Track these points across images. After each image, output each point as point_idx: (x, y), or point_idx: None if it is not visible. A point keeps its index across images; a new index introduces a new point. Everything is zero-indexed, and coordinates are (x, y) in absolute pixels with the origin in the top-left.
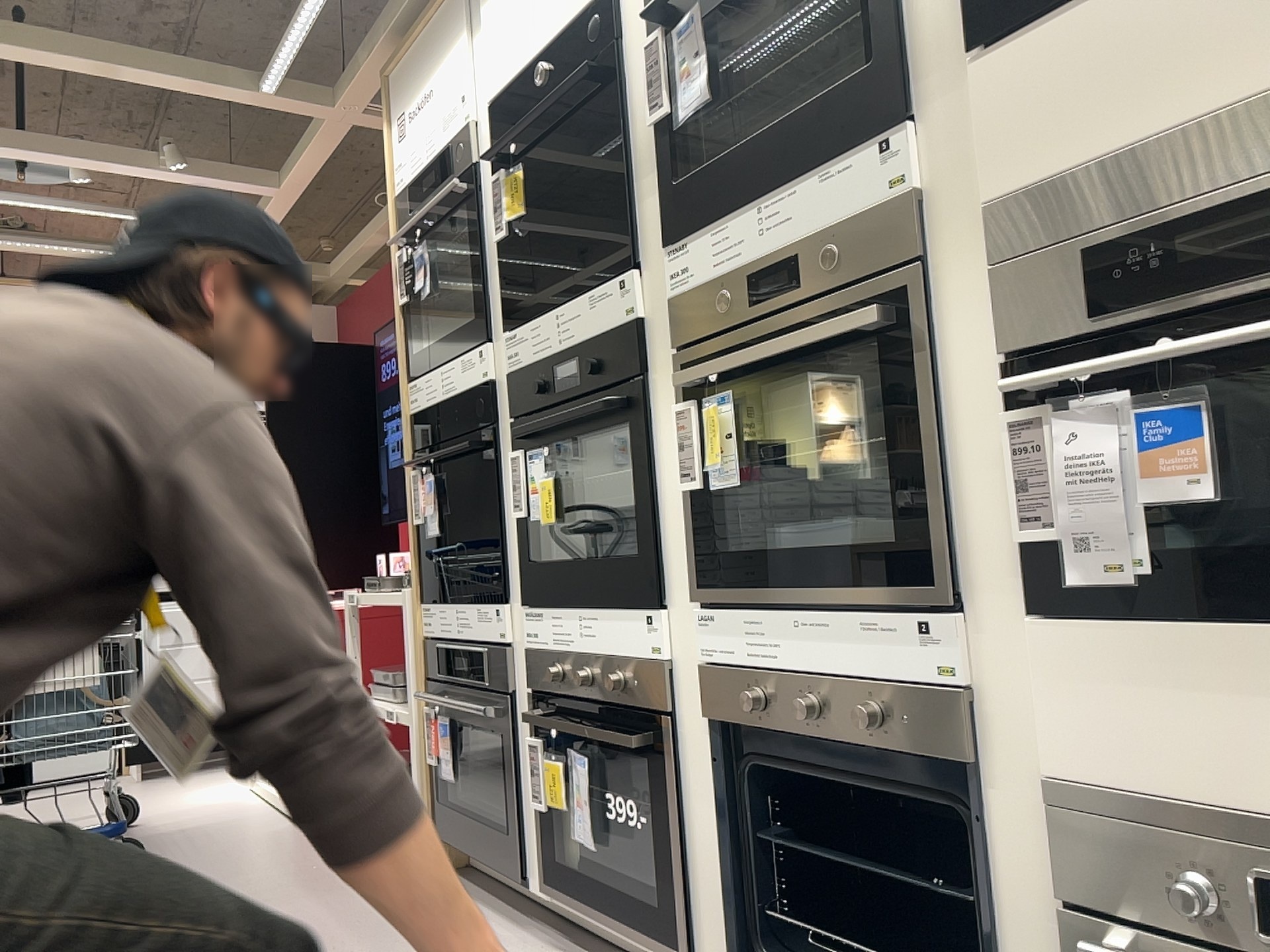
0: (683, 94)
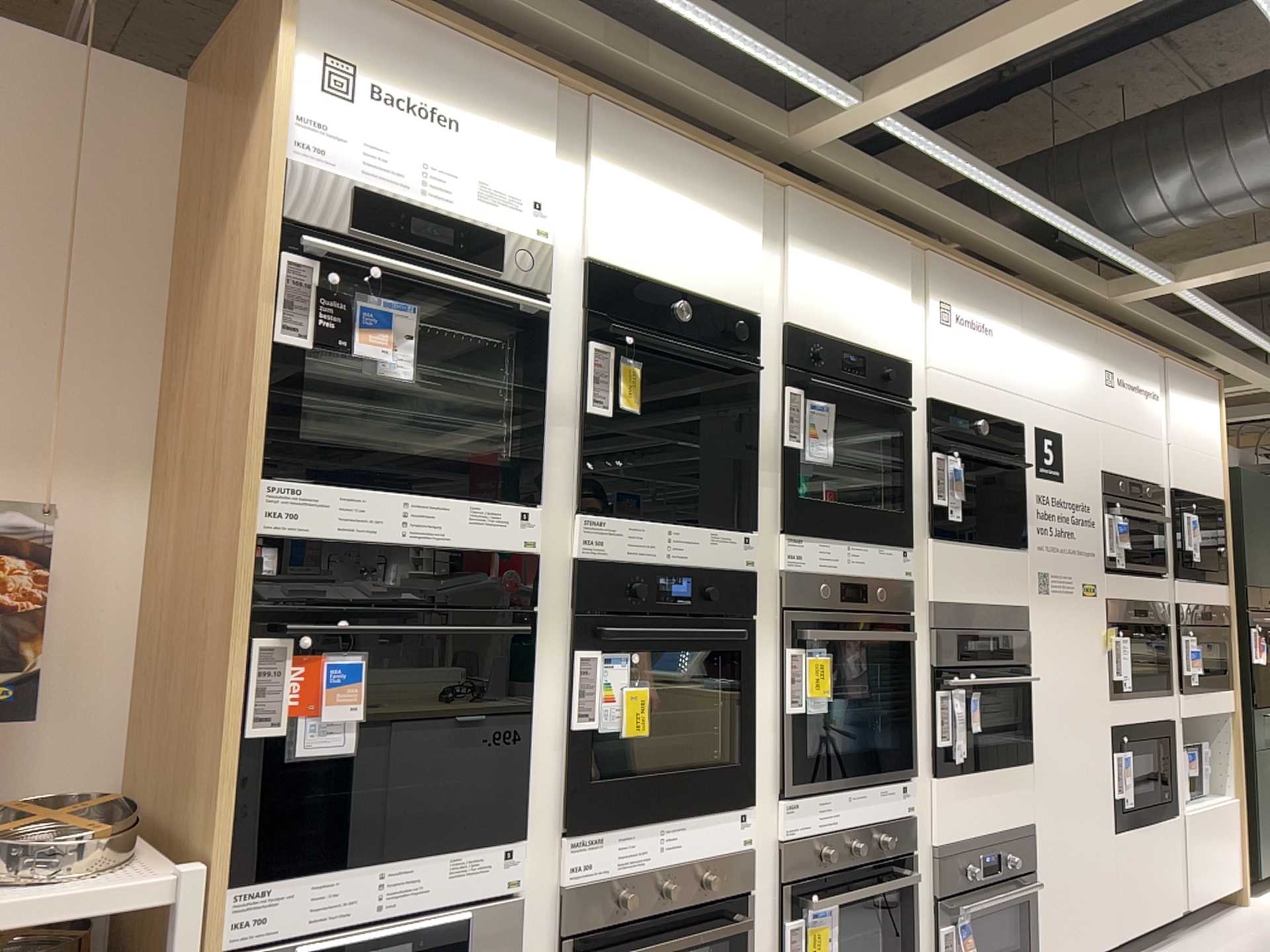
0: (806, 445)
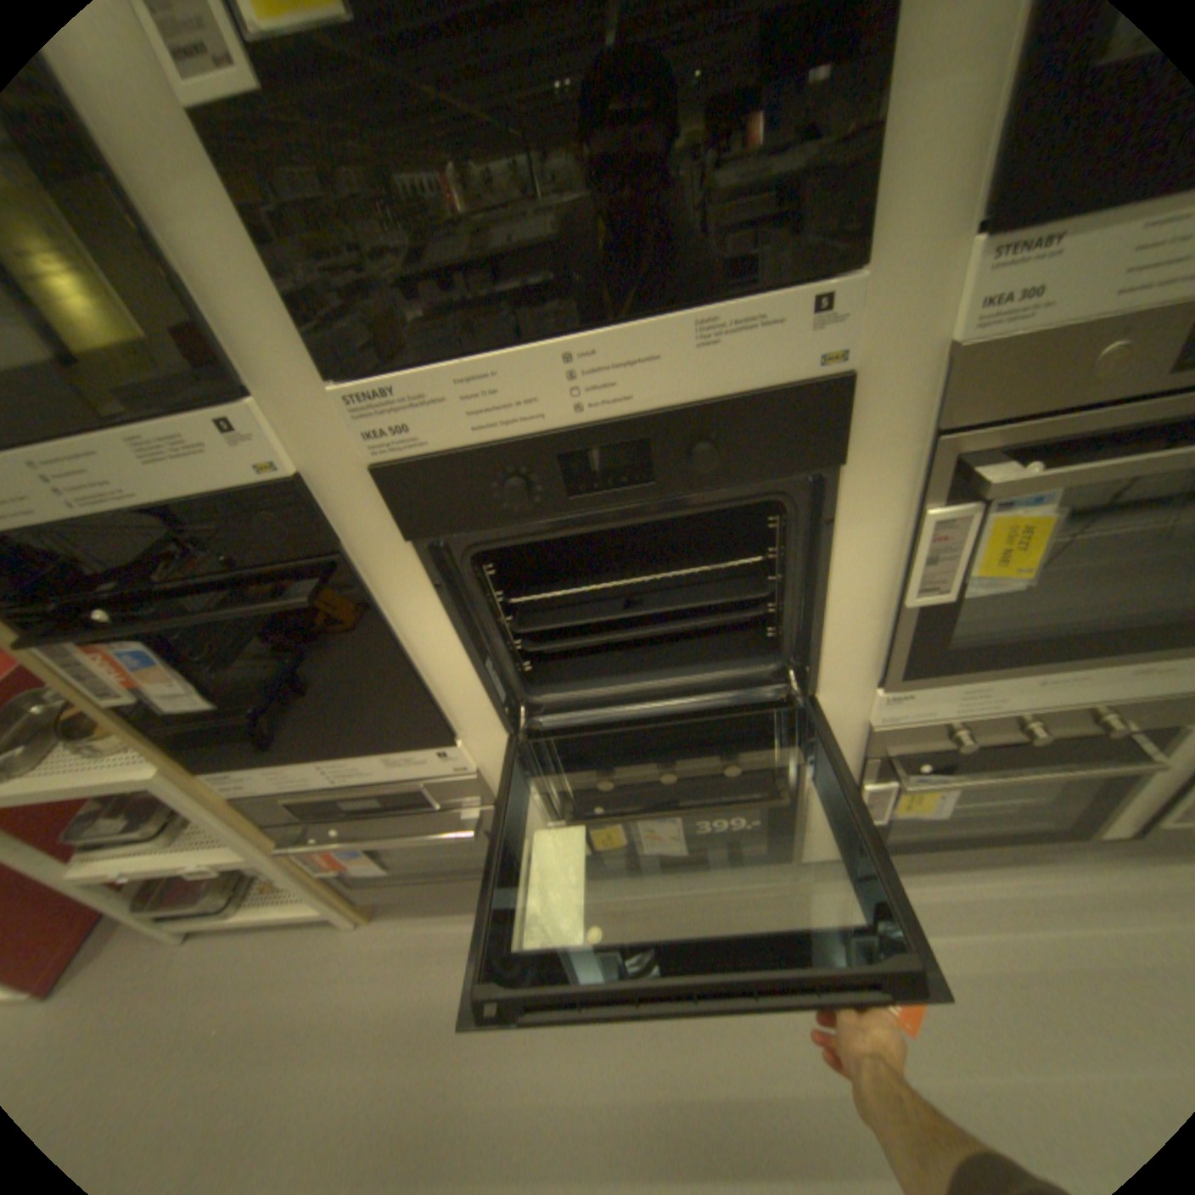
0: None
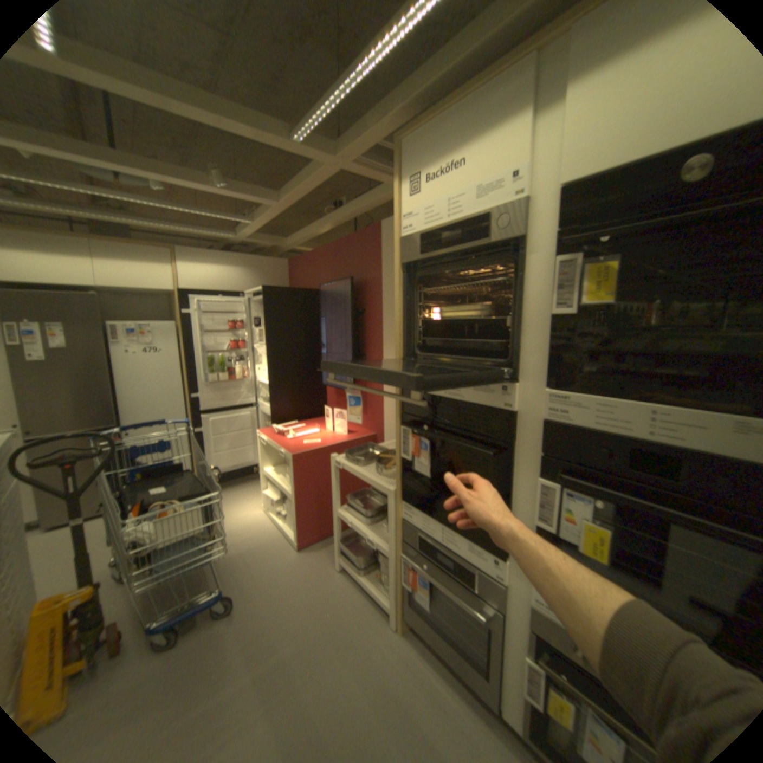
0: None
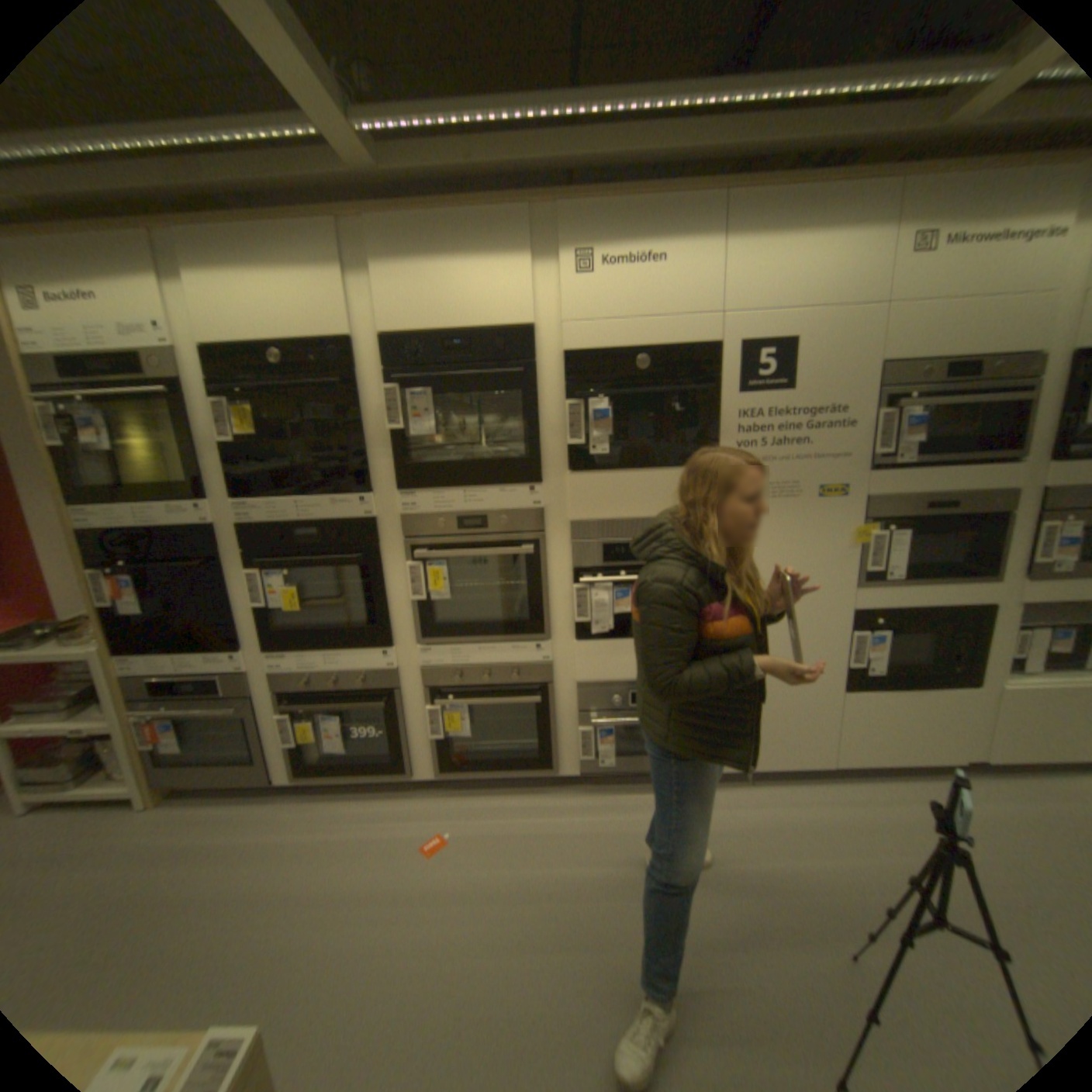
0: (415, 426)
